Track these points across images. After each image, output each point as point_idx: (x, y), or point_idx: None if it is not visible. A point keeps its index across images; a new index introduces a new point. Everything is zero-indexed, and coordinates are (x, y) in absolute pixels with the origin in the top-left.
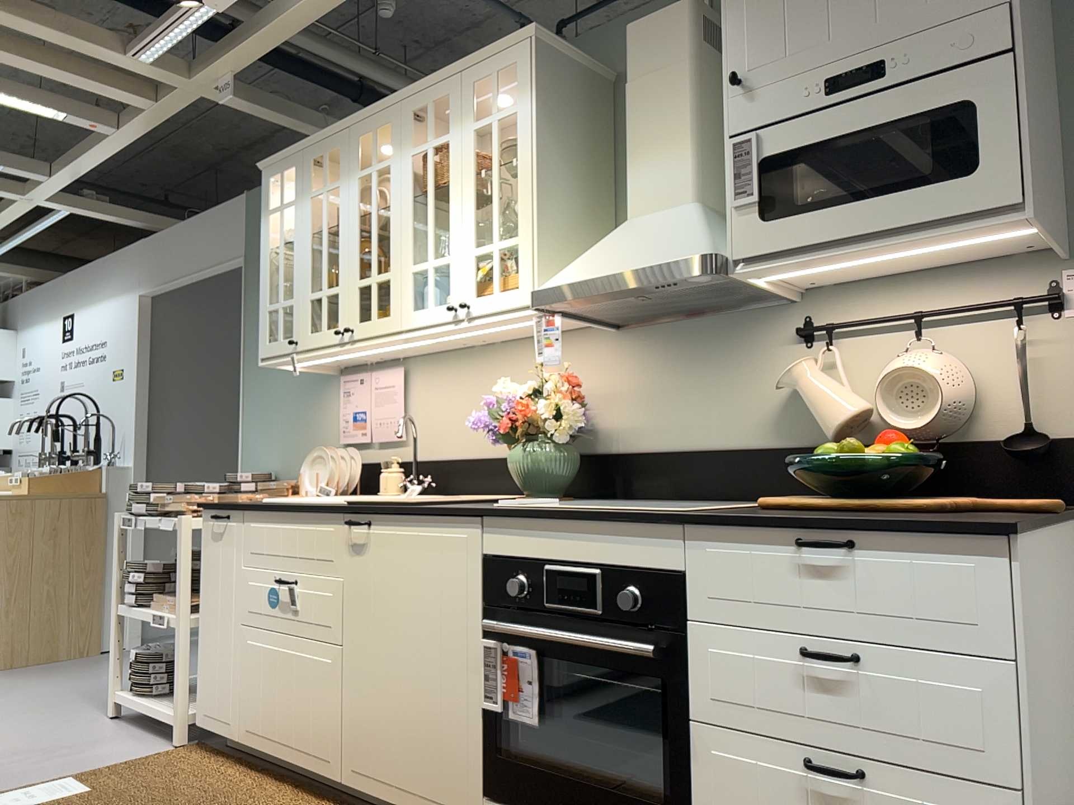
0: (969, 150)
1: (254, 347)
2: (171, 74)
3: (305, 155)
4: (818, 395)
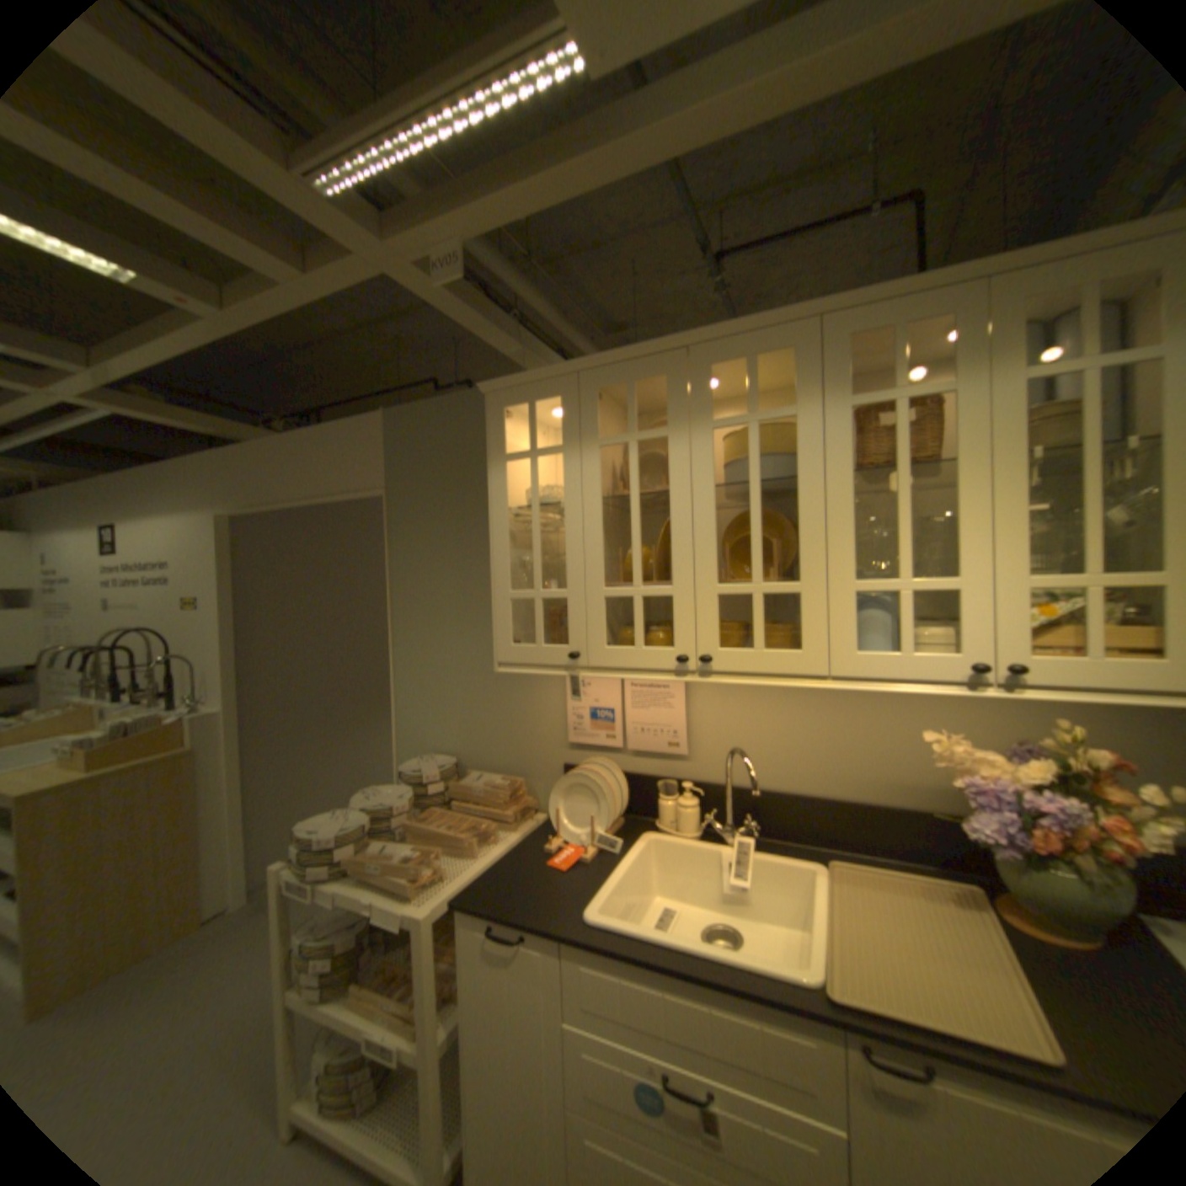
0: None
1: (406, 602)
2: (354, 221)
3: (583, 379)
4: None
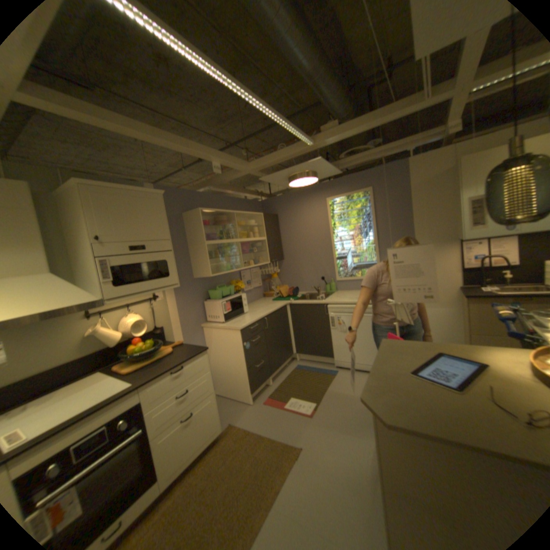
0: (167, 271)
1: None
2: None
3: None
4: (95, 334)
